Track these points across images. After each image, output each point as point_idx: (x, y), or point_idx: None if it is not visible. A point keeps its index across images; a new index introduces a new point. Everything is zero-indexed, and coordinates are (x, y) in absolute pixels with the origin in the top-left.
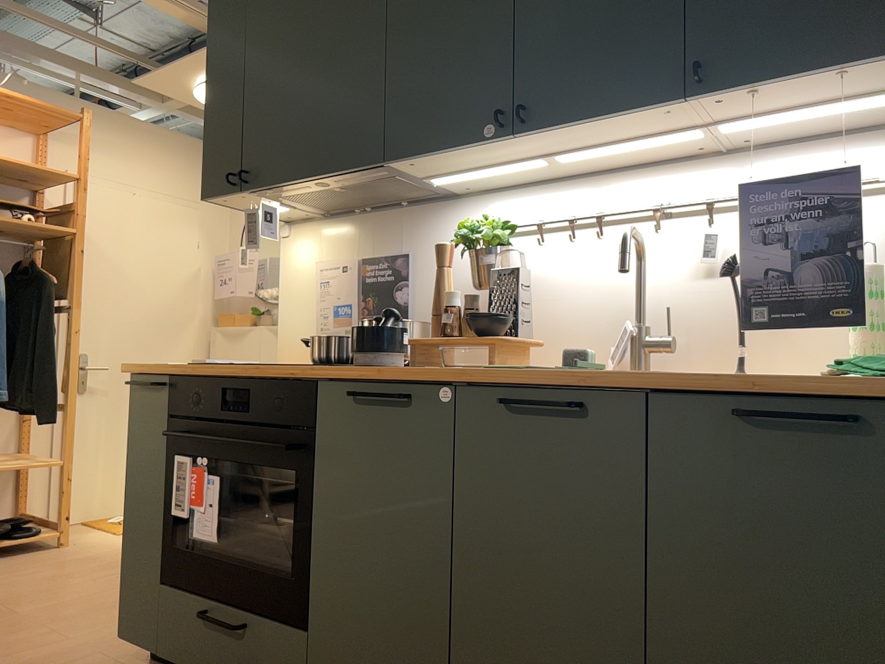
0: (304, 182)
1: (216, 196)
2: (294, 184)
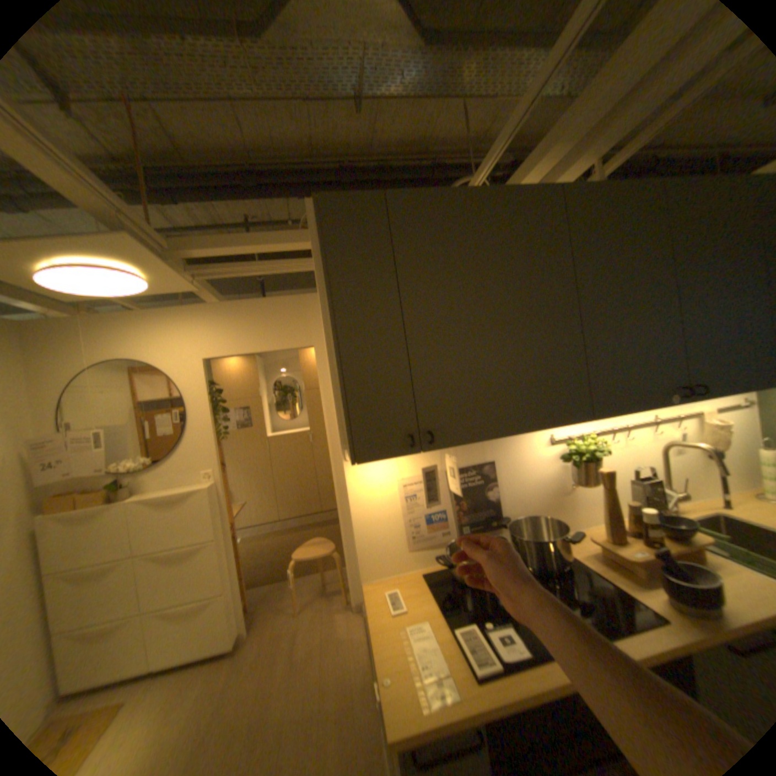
0: (497, 436)
1: (374, 457)
2: (484, 439)
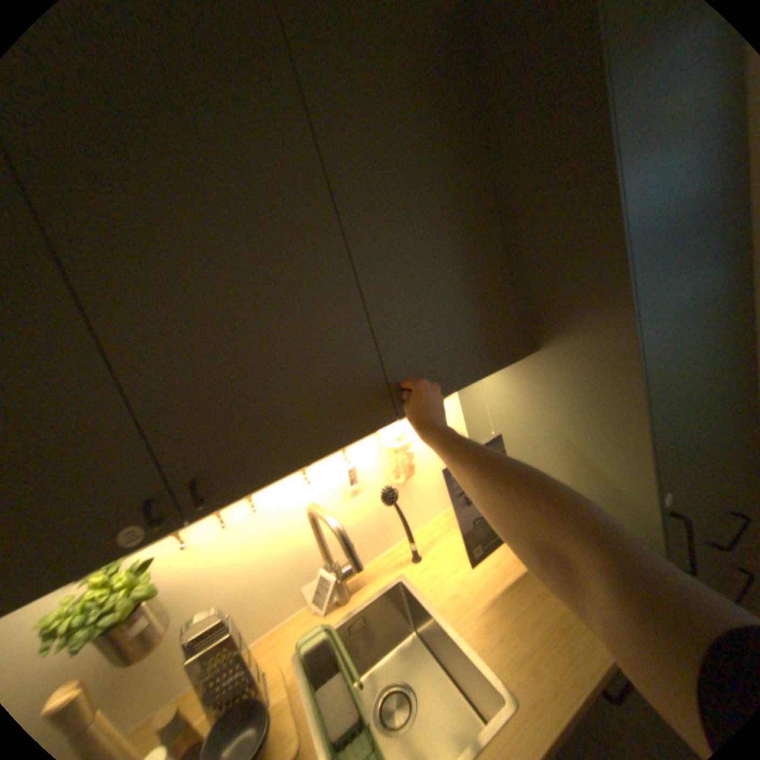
0: None
1: None
2: None
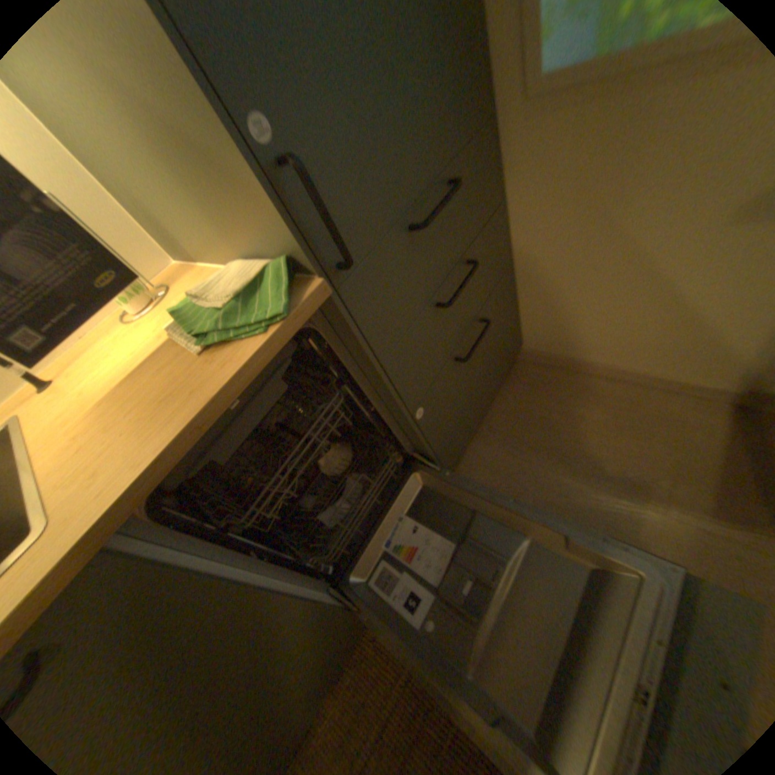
0: None
1: None
2: None
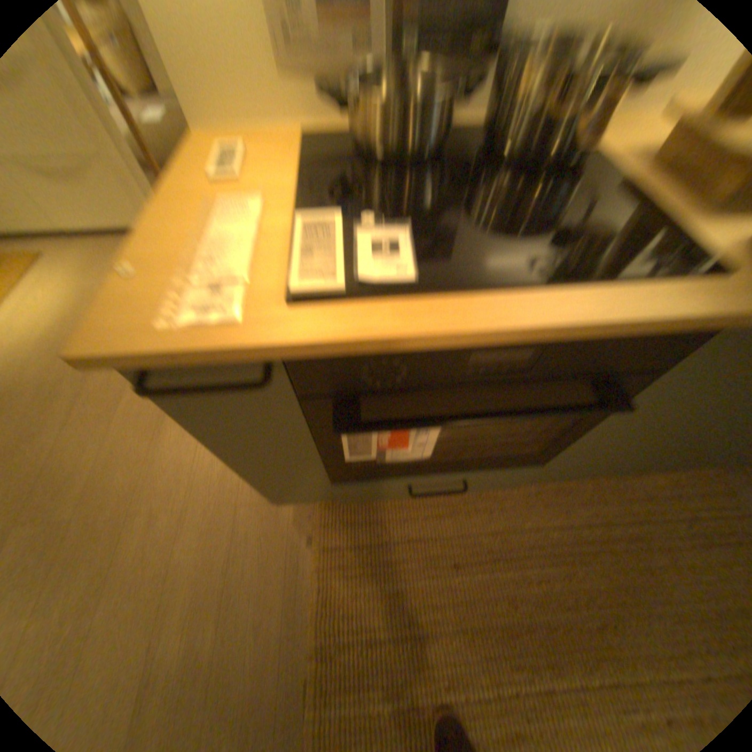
0: None
1: None
2: None
